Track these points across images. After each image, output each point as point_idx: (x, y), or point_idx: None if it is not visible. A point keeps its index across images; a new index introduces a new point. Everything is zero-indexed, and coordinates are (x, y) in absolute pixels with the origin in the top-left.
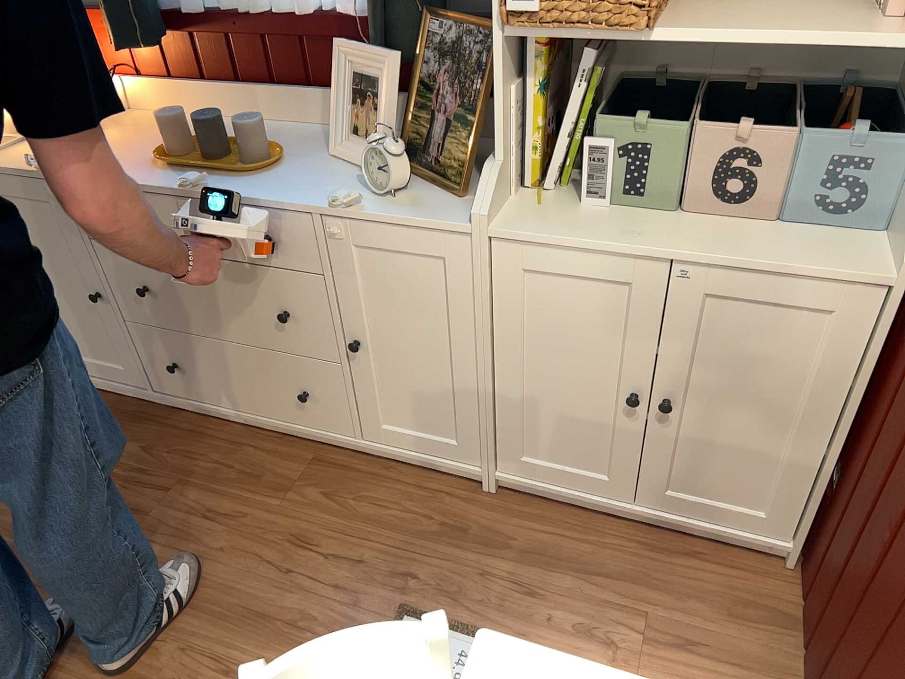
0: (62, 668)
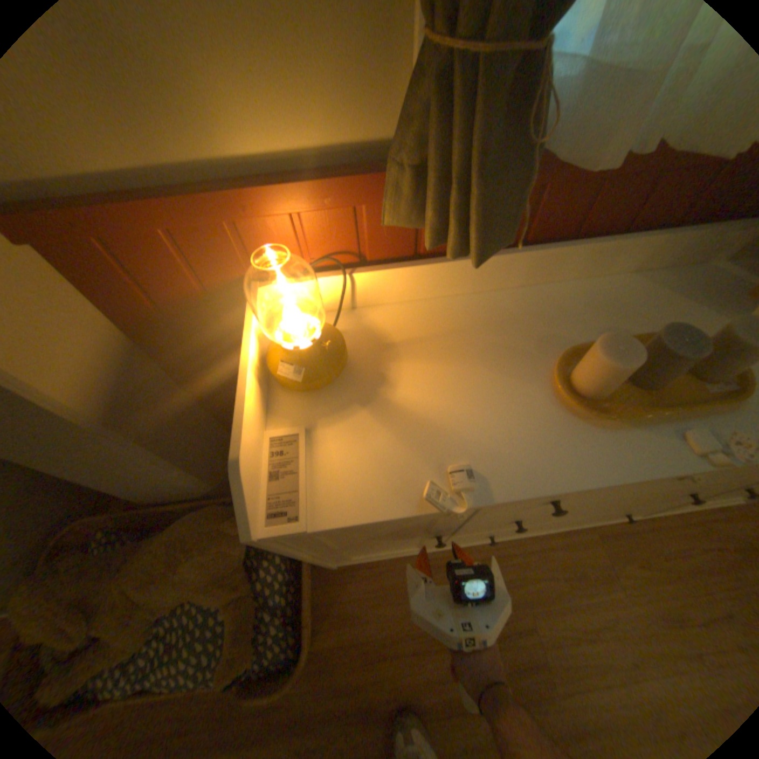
0: None
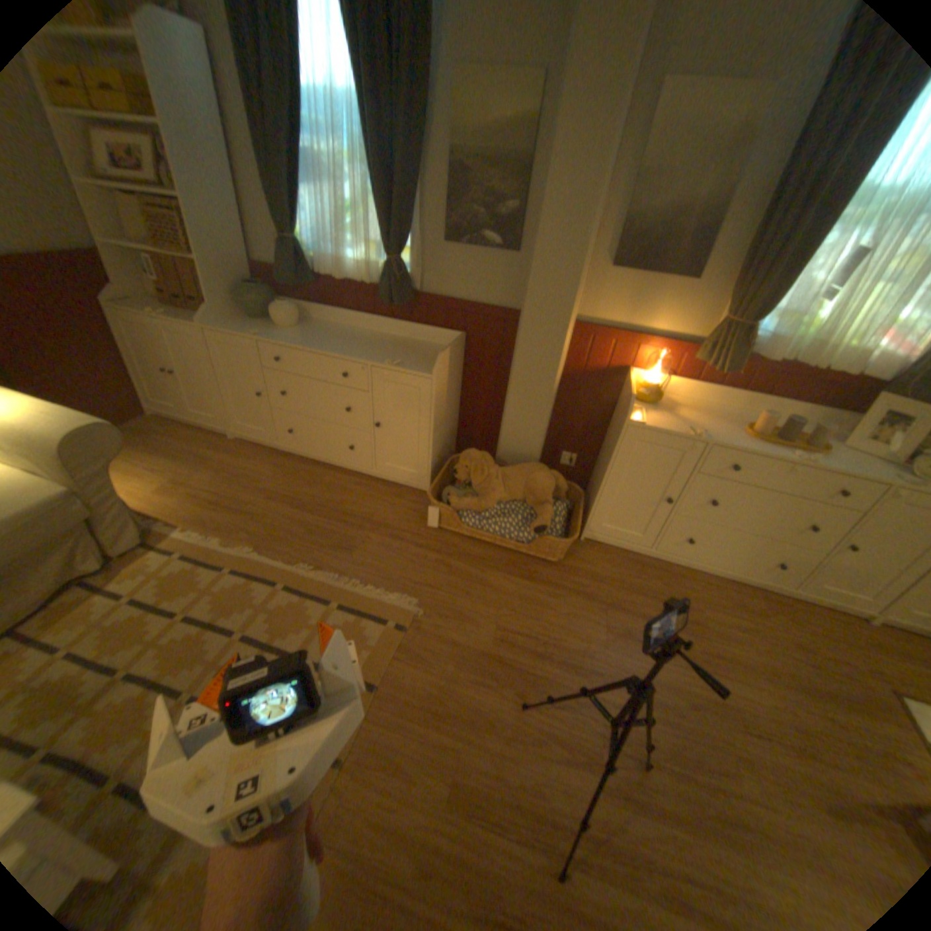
0: (754, 727)
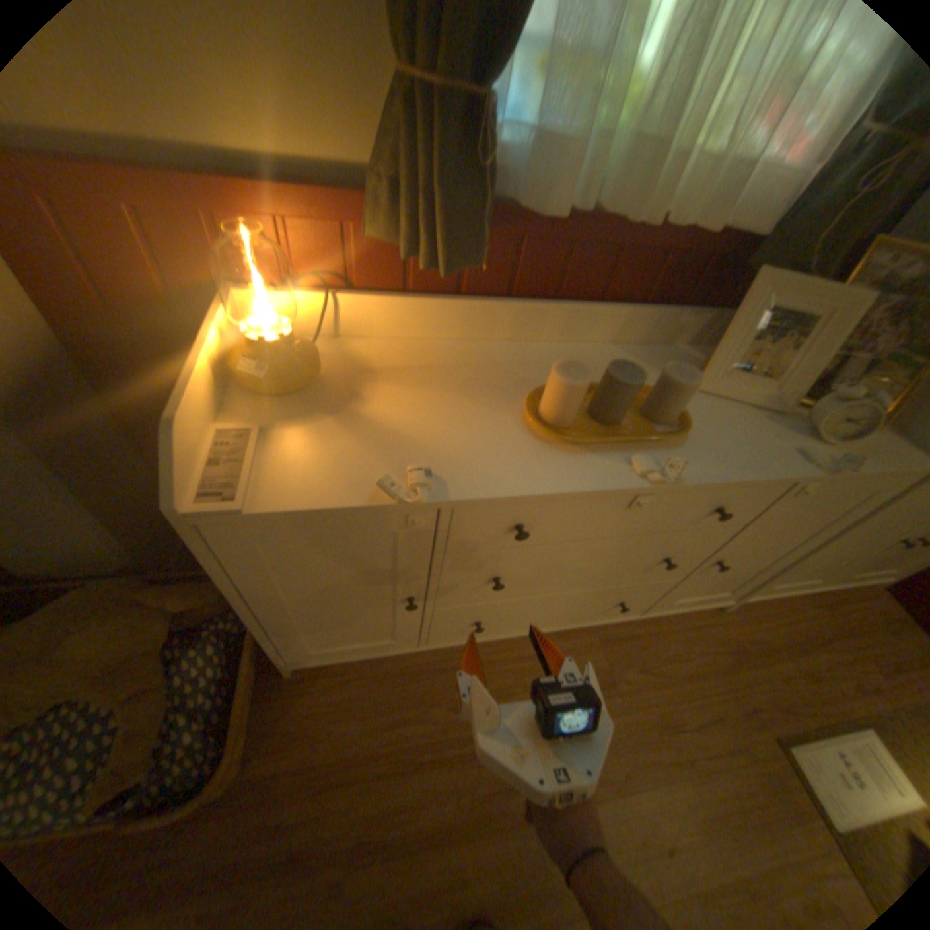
0: None
